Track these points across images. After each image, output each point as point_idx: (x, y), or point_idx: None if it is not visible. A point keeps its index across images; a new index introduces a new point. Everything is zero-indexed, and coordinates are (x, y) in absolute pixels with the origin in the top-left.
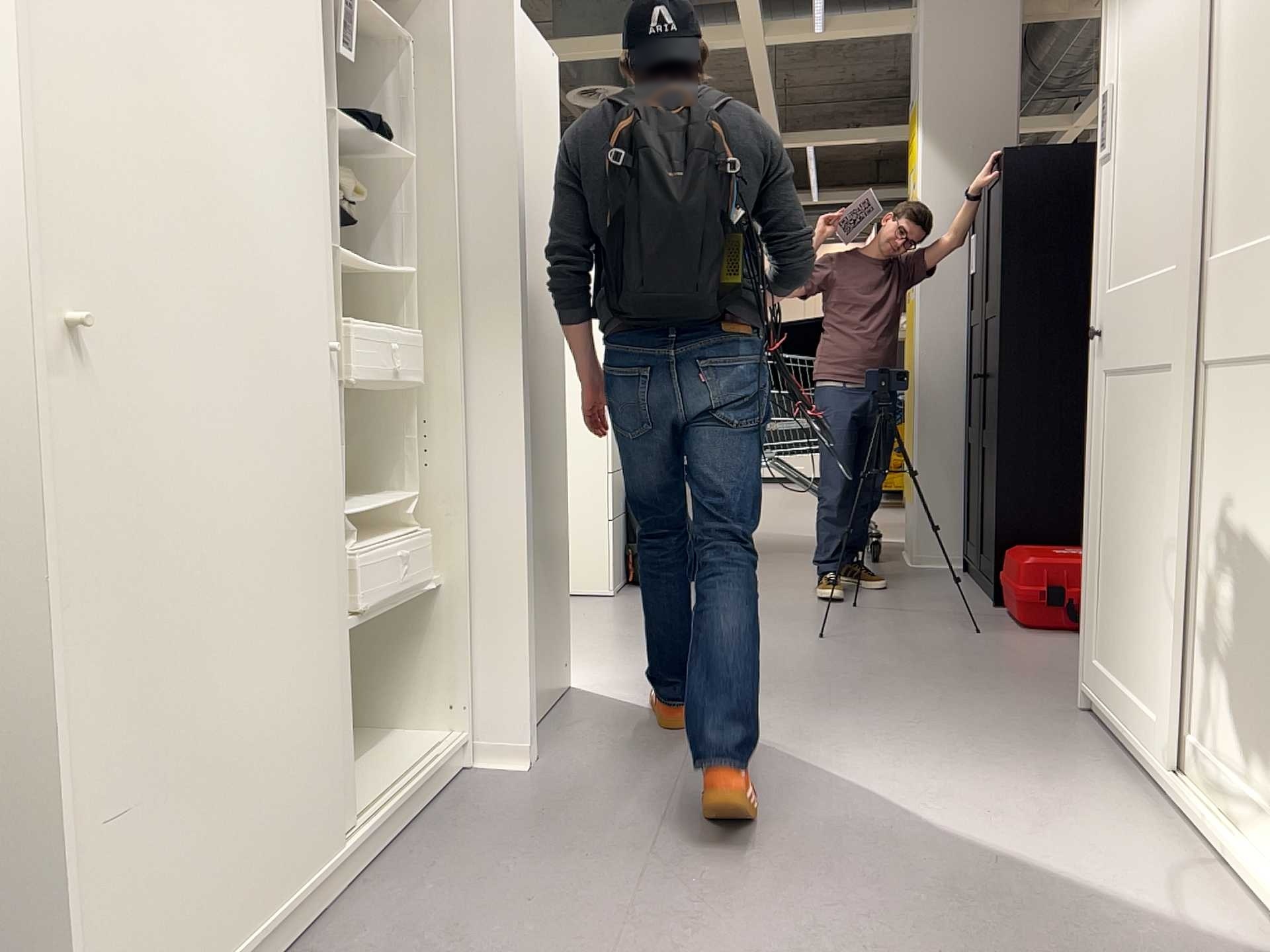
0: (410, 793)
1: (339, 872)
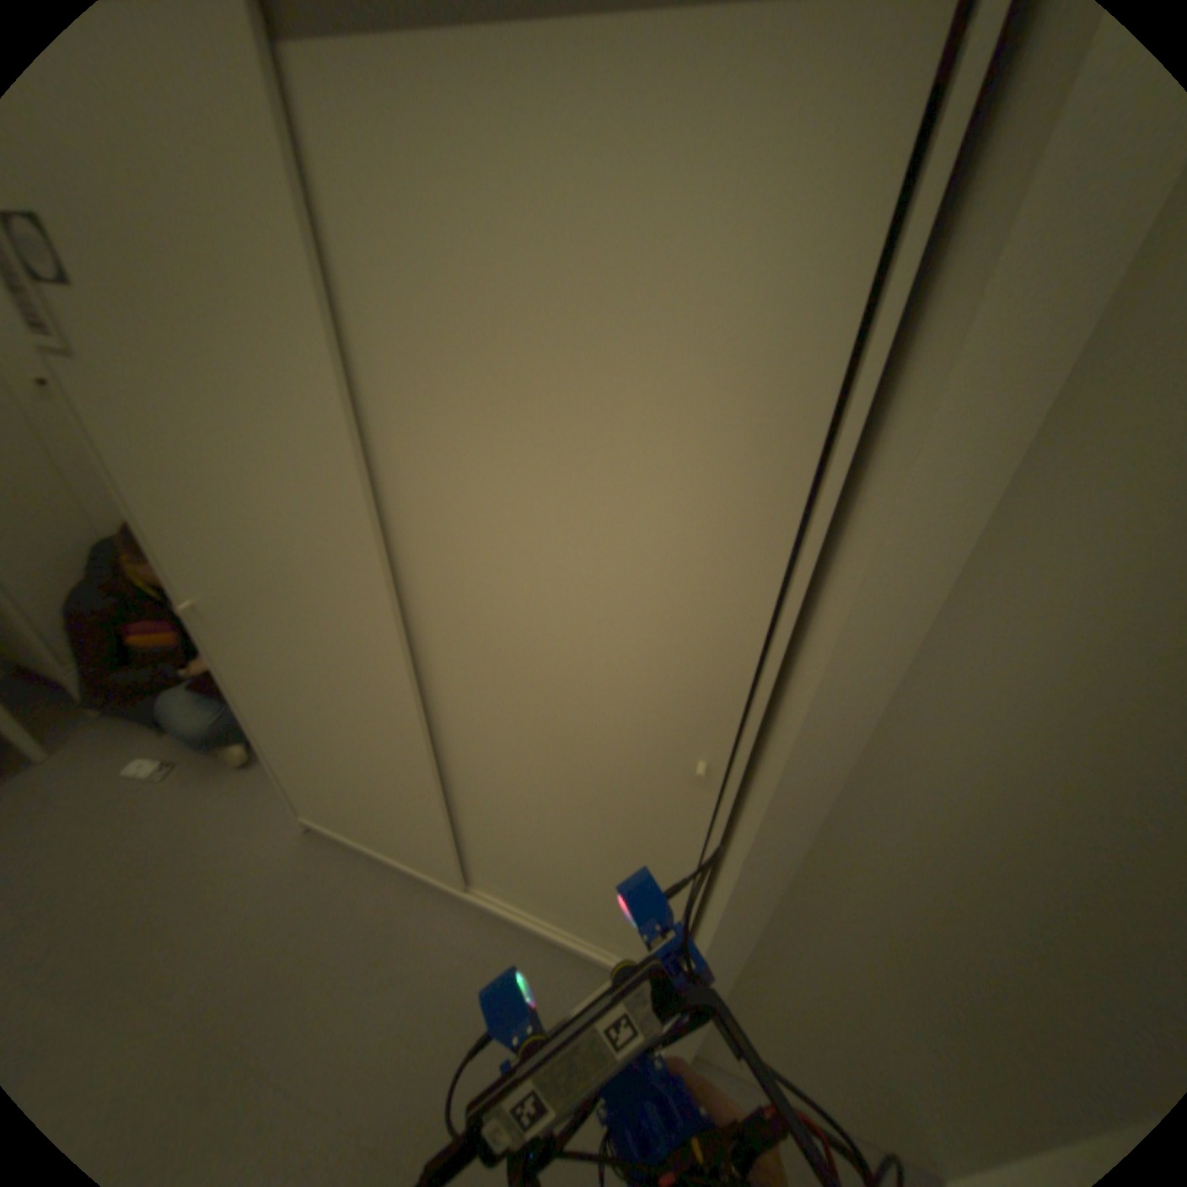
0: (539, 937)
1: (455, 896)
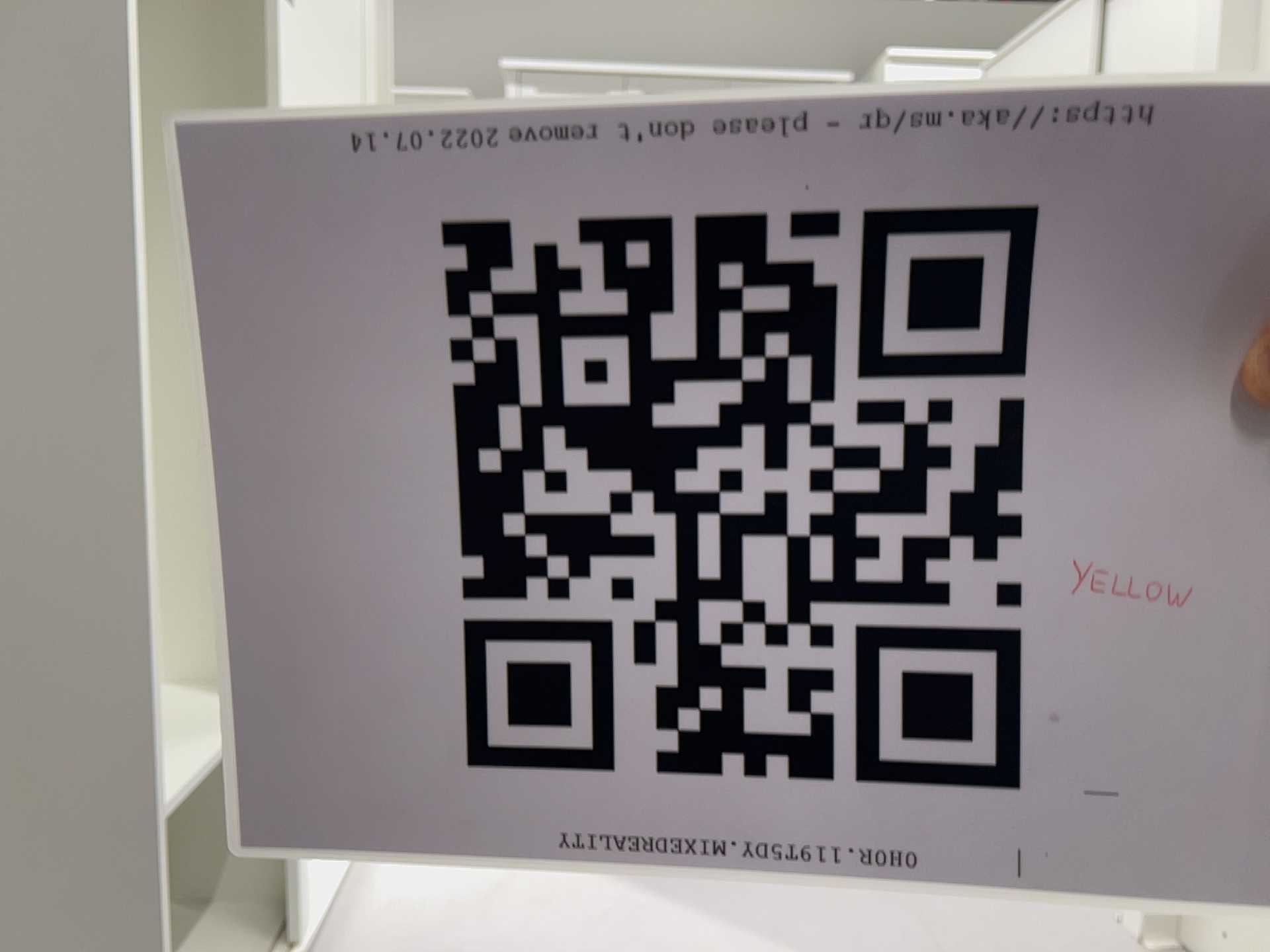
0: None
1: None
